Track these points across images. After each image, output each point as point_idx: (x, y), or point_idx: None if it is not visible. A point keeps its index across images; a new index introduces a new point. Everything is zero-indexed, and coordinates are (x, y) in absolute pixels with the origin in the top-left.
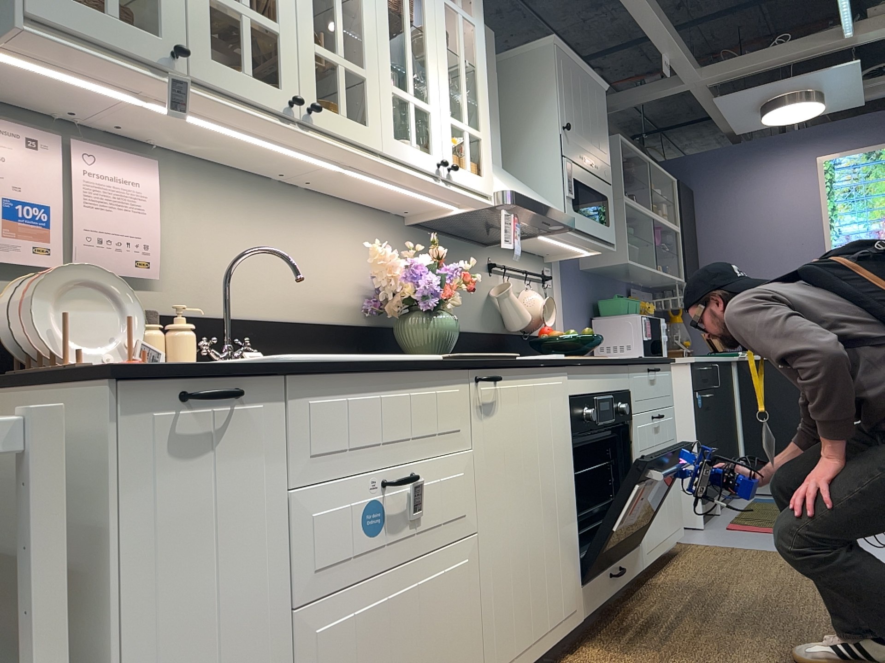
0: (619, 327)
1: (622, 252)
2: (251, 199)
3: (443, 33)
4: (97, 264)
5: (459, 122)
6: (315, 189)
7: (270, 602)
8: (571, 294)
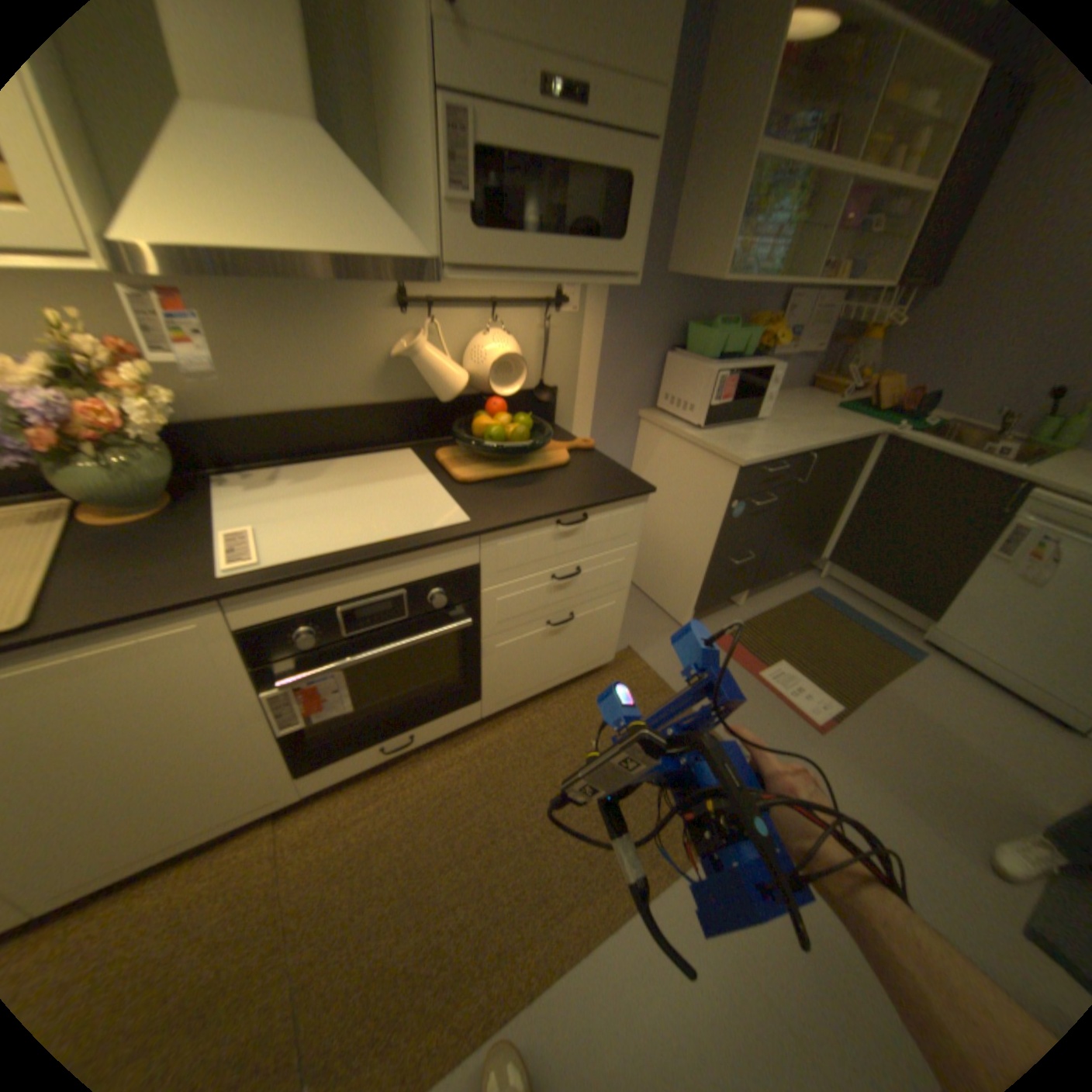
0: (691, 375)
1: (732, 254)
2: None
3: None
4: None
5: None
6: None
7: None
8: (626, 317)
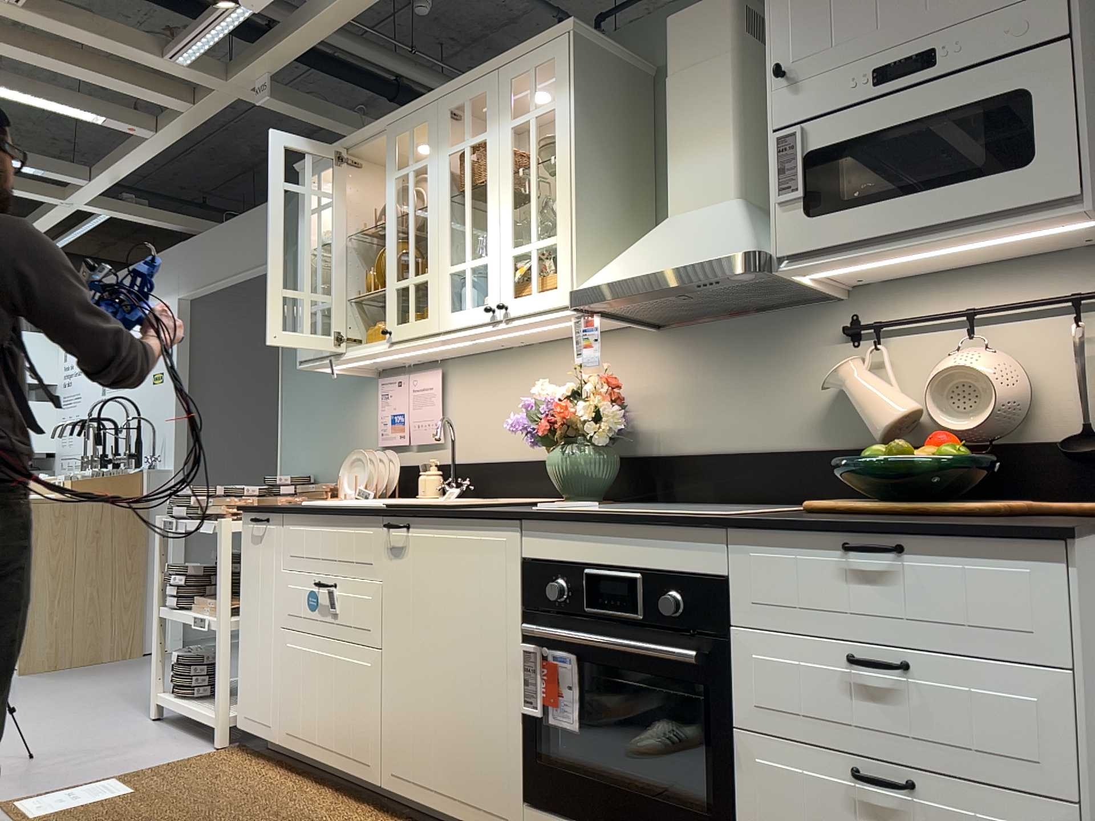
0: None
1: None
2: (497, 368)
3: (505, 166)
4: (417, 439)
5: (522, 246)
6: (541, 339)
7: (275, 618)
8: None
